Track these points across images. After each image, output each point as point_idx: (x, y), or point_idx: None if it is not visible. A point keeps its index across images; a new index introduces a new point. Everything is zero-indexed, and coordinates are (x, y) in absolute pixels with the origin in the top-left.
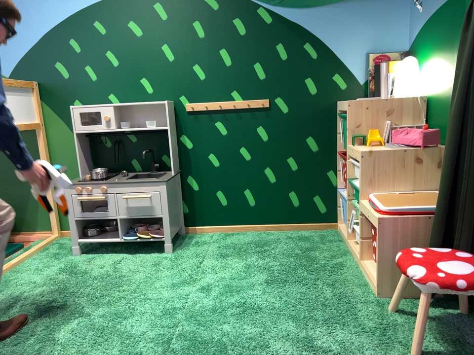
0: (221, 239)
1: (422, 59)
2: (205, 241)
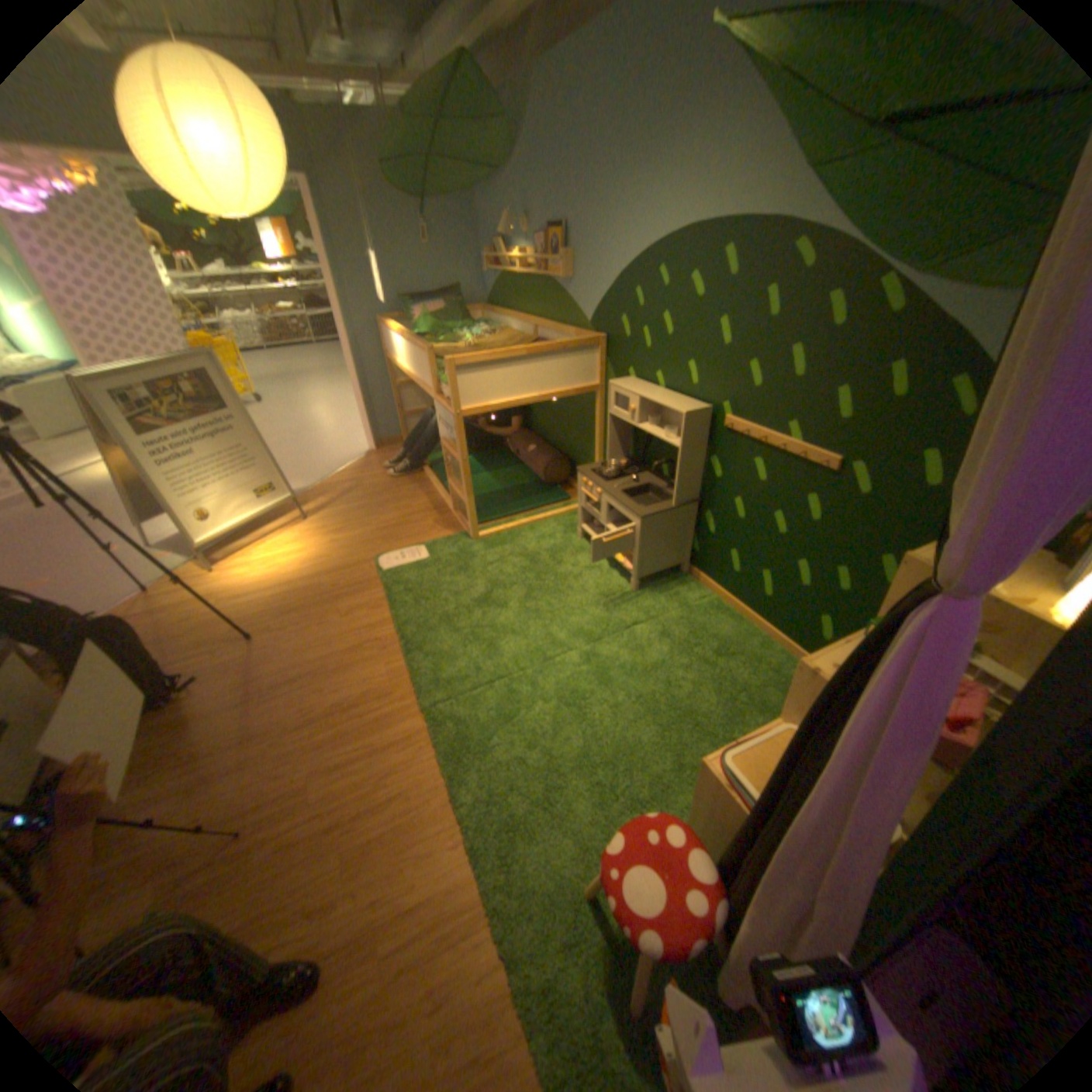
0: (703, 610)
1: None
2: (684, 600)
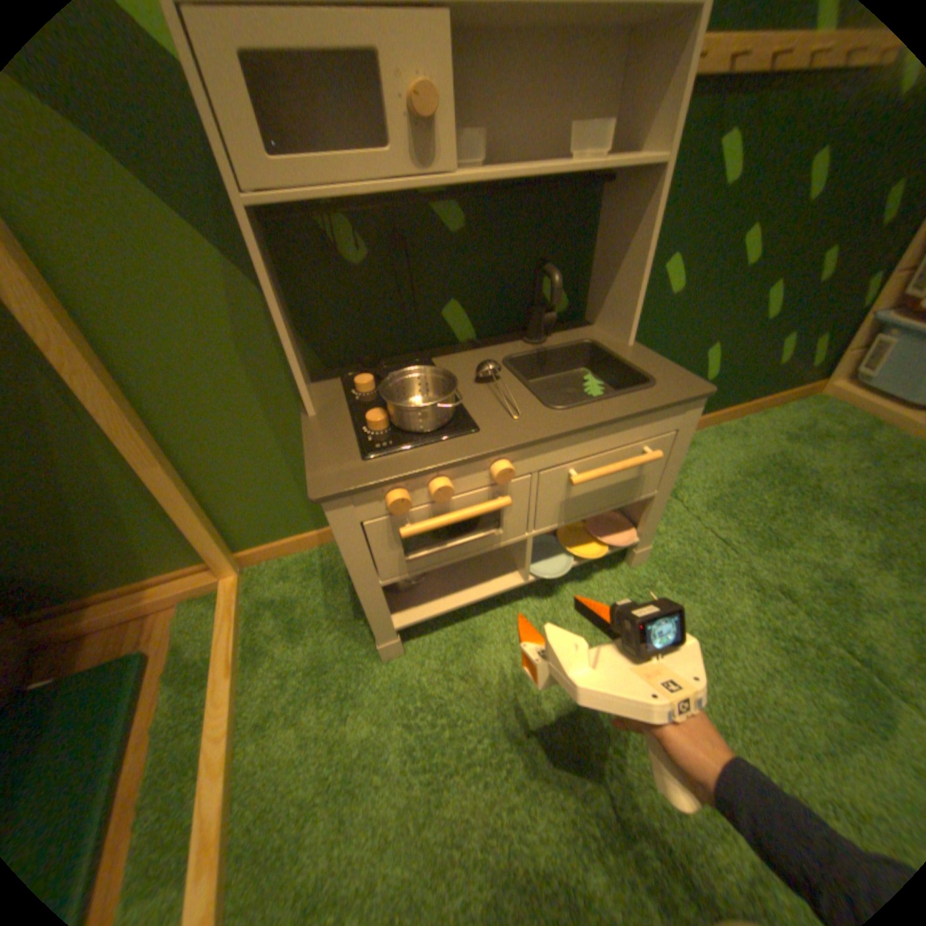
0: None
1: None
2: None
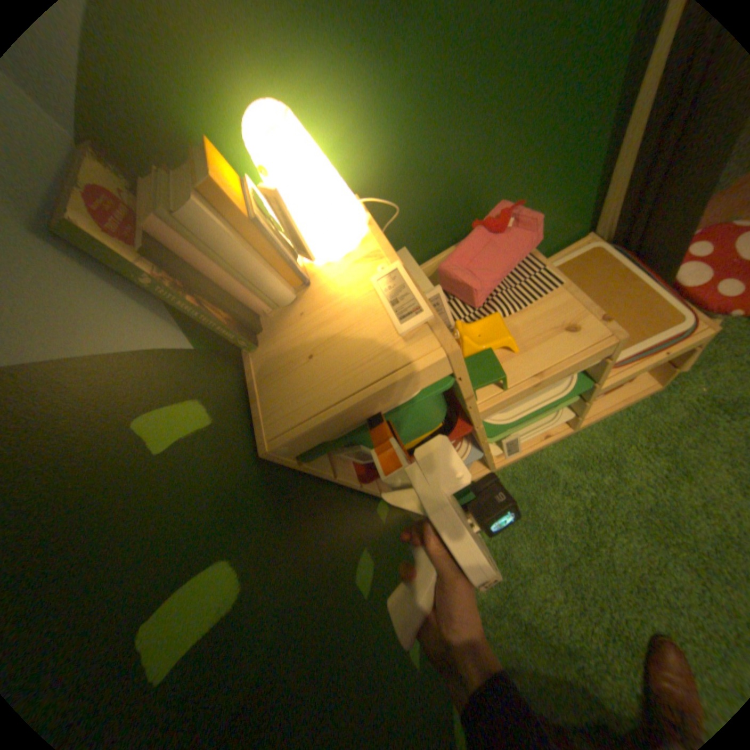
0: None
1: (240, 103)
2: None
